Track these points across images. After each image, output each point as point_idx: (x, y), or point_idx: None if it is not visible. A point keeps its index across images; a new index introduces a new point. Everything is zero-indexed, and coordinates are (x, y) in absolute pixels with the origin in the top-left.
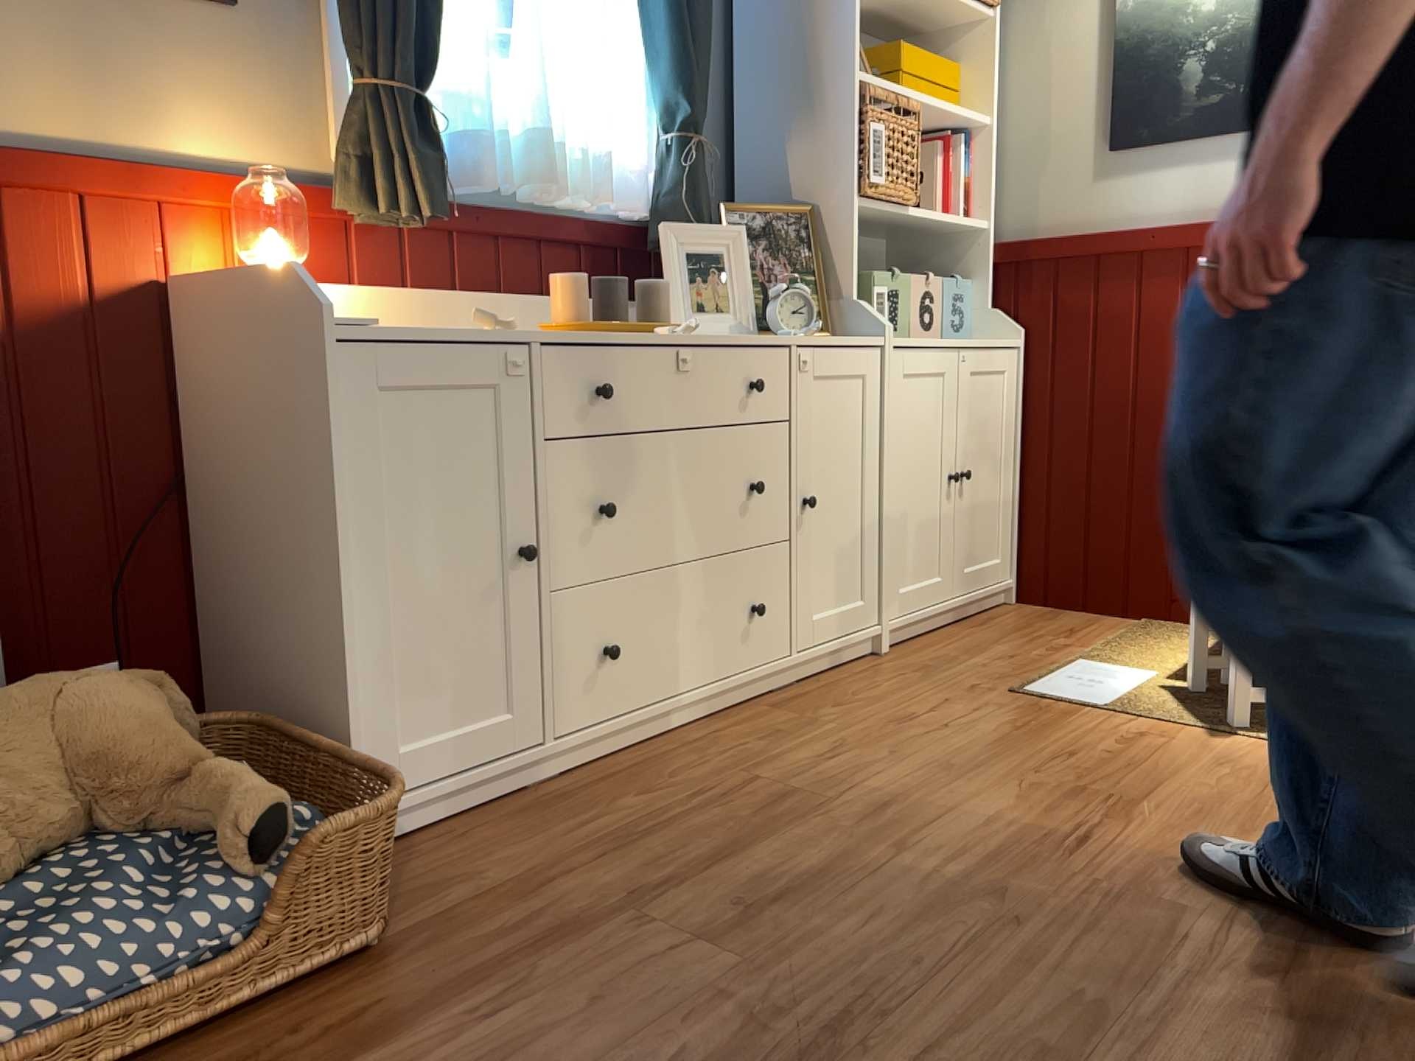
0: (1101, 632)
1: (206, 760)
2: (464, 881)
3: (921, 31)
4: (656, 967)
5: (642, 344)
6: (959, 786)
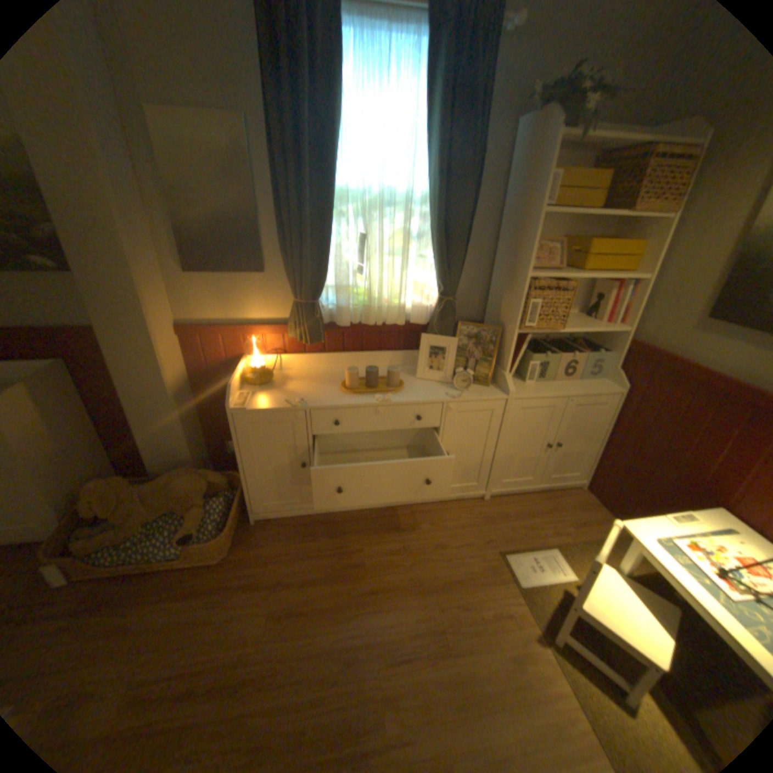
0: (596, 535)
1: (200, 504)
2: (258, 549)
3: (633, 217)
4: (249, 620)
5: (359, 407)
6: (408, 600)
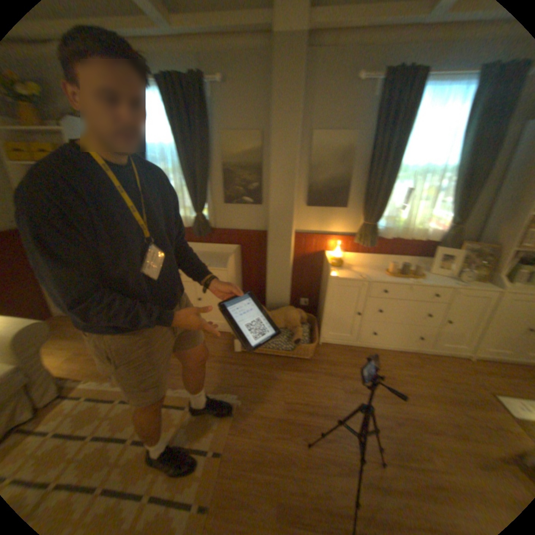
0: None
1: (300, 326)
2: (327, 357)
3: None
4: (334, 390)
5: (401, 284)
6: (430, 404)
